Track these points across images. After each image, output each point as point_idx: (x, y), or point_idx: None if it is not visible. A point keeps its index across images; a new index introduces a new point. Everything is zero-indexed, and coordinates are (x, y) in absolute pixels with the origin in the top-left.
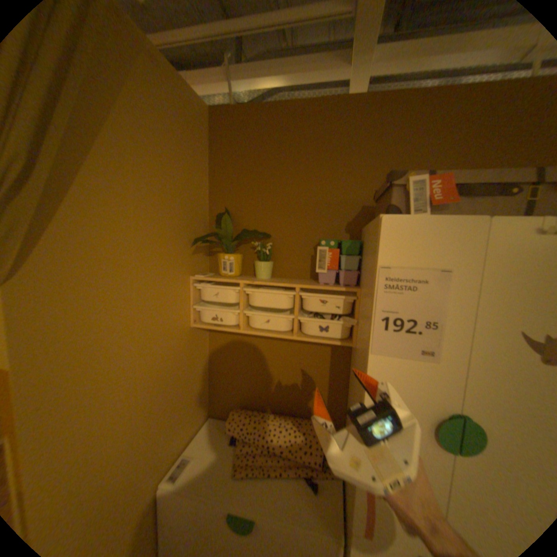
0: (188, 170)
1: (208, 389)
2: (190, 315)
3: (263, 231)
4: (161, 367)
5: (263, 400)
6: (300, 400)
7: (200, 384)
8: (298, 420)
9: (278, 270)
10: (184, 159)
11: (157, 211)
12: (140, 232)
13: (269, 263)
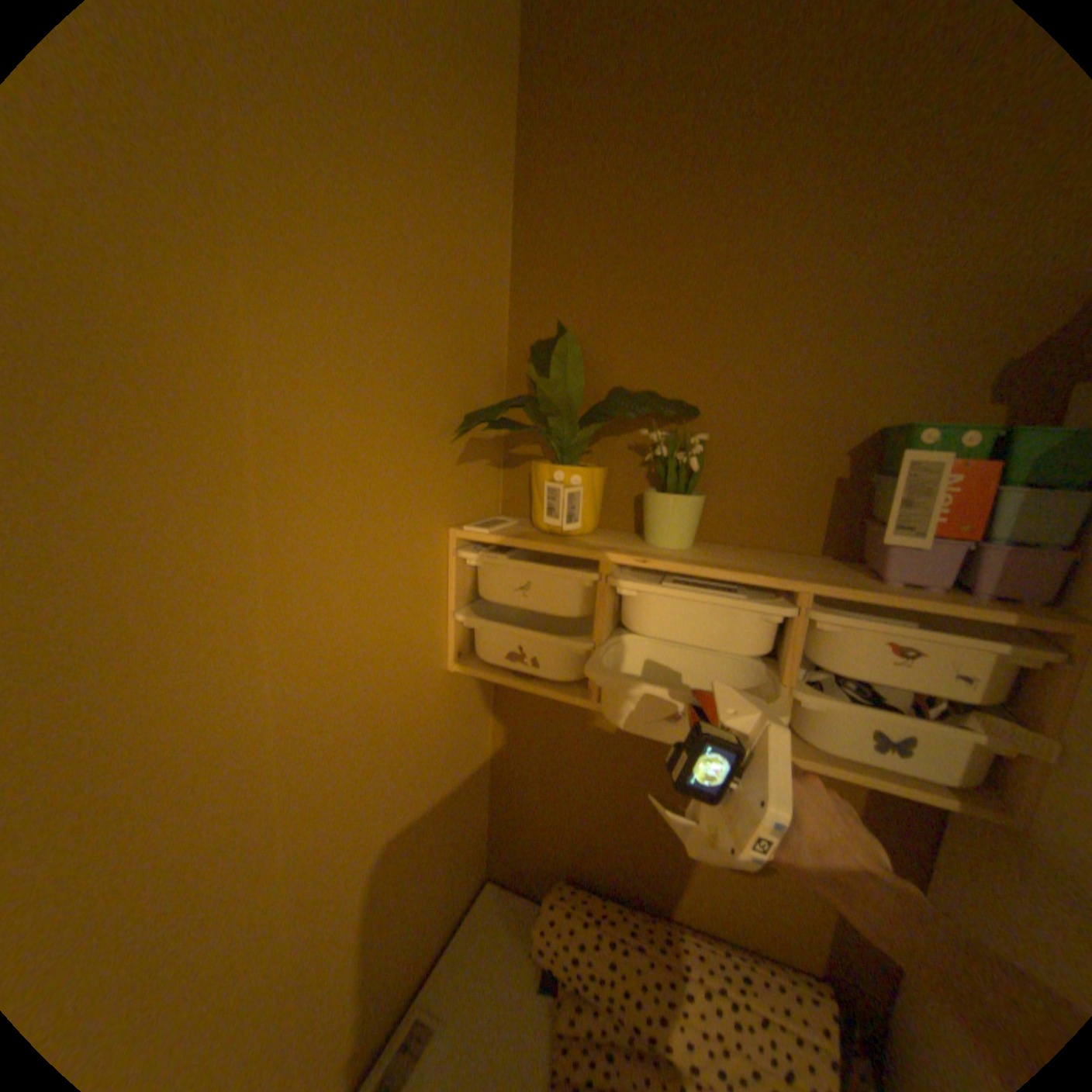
0: (454, 188)
1: (489, 815)
2: (448, 638)
3: (675, 394)
4: (359, 803)
5: (633, 874)
6: (747, 900)
7: (470, 810)
8: (743, 962)
9: (714, 520)
10: (442, 142)
11: (344, 311)
12: (276, 381)
13: (695, 500)
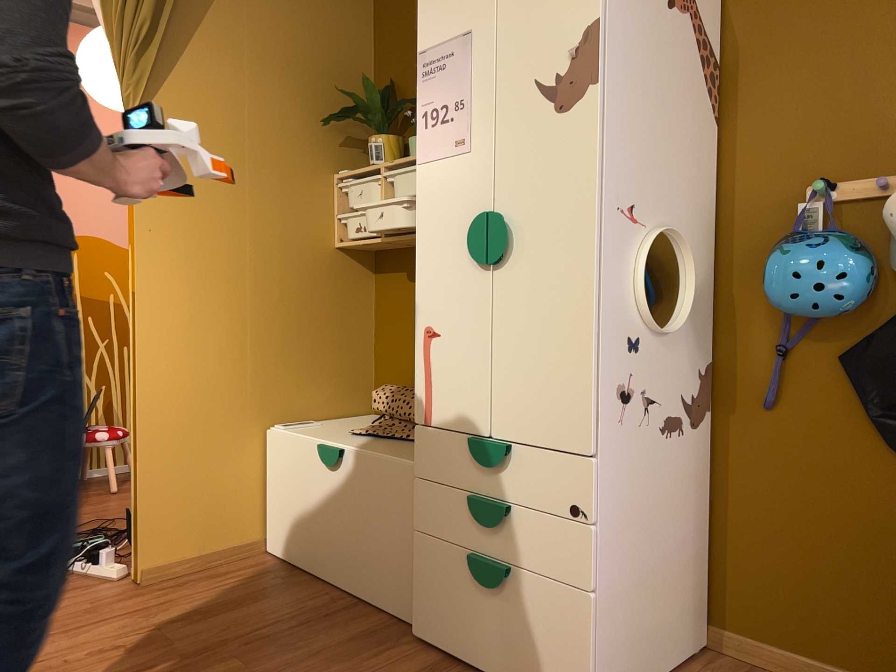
0: (333, 36)
1: (372, 369)
2: (333, 229)
3: None
4: (280, 275)
5: None
6: None
7: (354, 348)
8: None
9: None
10: (326, 22)
11: (280, 82)
12: (256, 102)
13: None
